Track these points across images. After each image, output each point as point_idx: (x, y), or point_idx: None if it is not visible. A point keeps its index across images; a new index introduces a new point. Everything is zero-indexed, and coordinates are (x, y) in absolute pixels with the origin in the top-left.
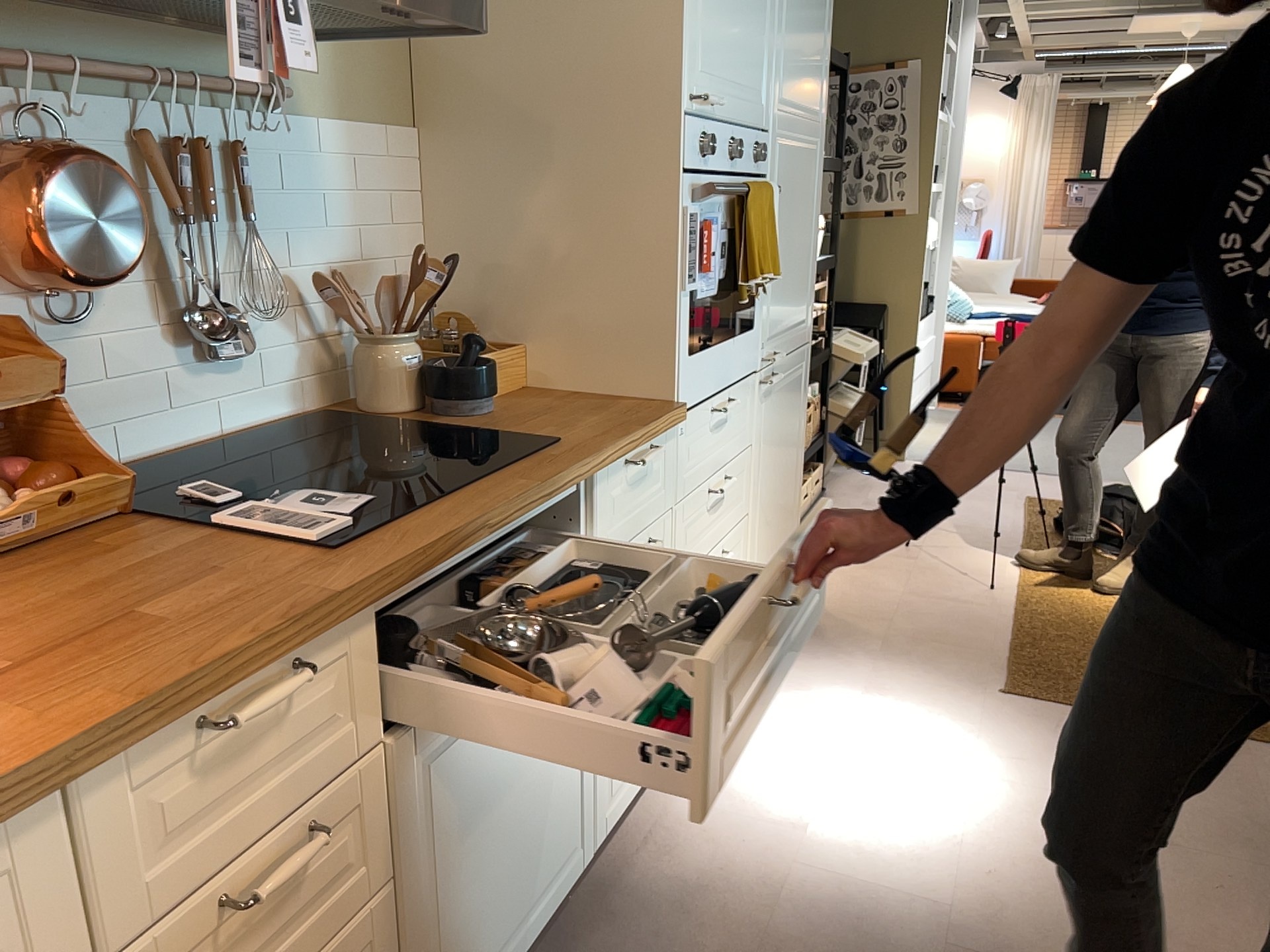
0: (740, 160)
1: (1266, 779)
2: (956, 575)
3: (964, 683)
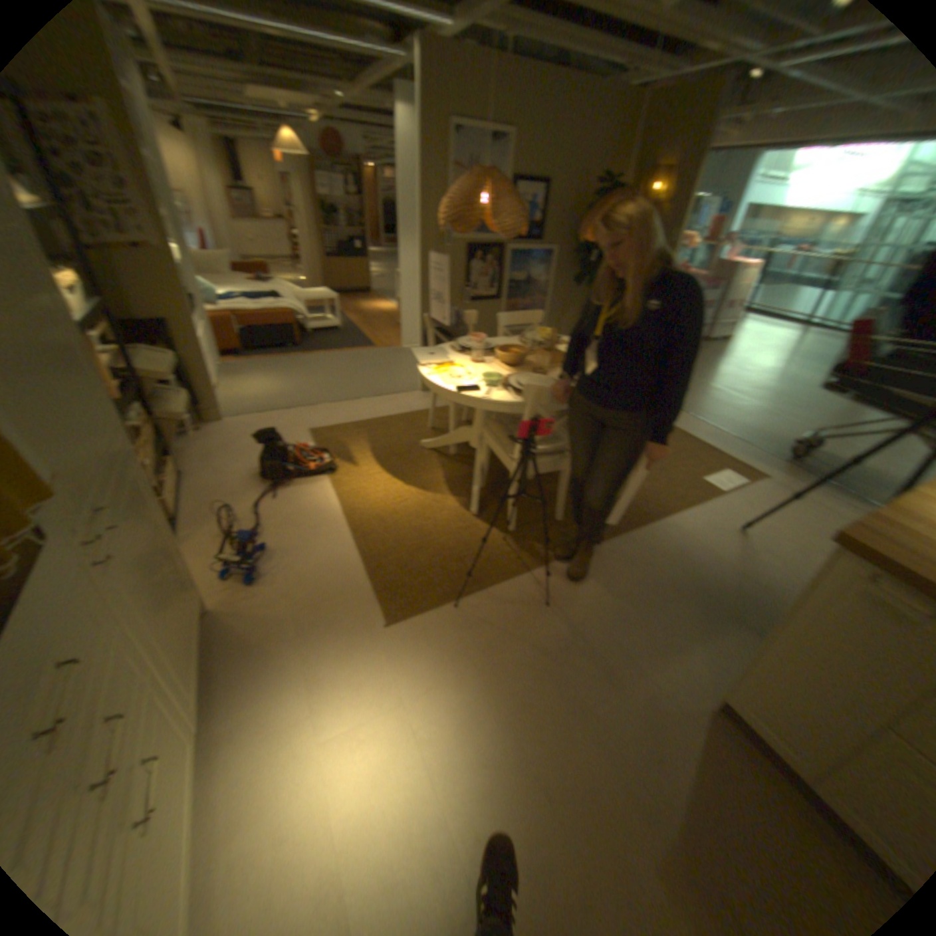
0: None
1: (521, 609)
2: (305, 524)
3: (361, 635)
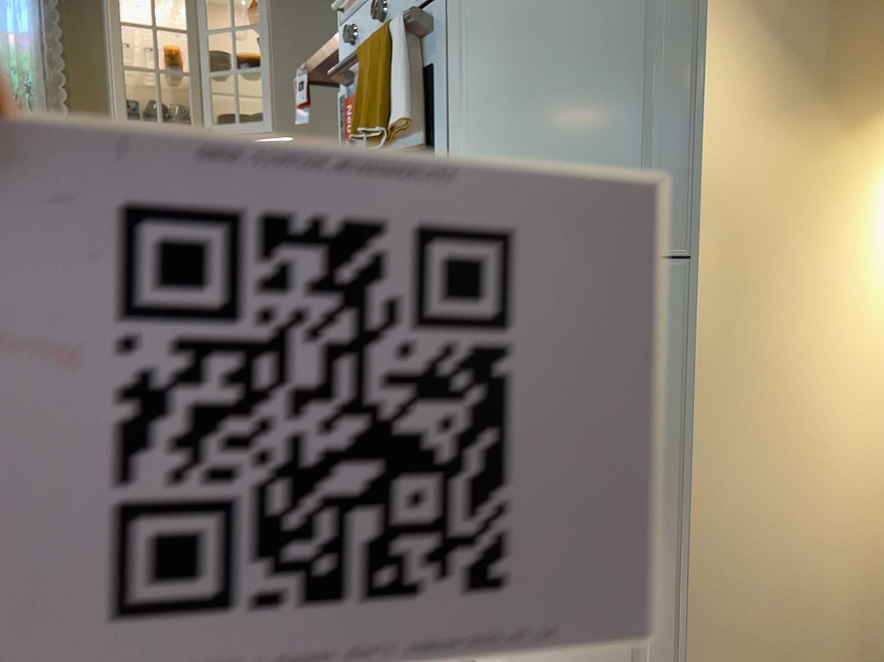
0: (397, 9)
1: None
2: None
3: None
